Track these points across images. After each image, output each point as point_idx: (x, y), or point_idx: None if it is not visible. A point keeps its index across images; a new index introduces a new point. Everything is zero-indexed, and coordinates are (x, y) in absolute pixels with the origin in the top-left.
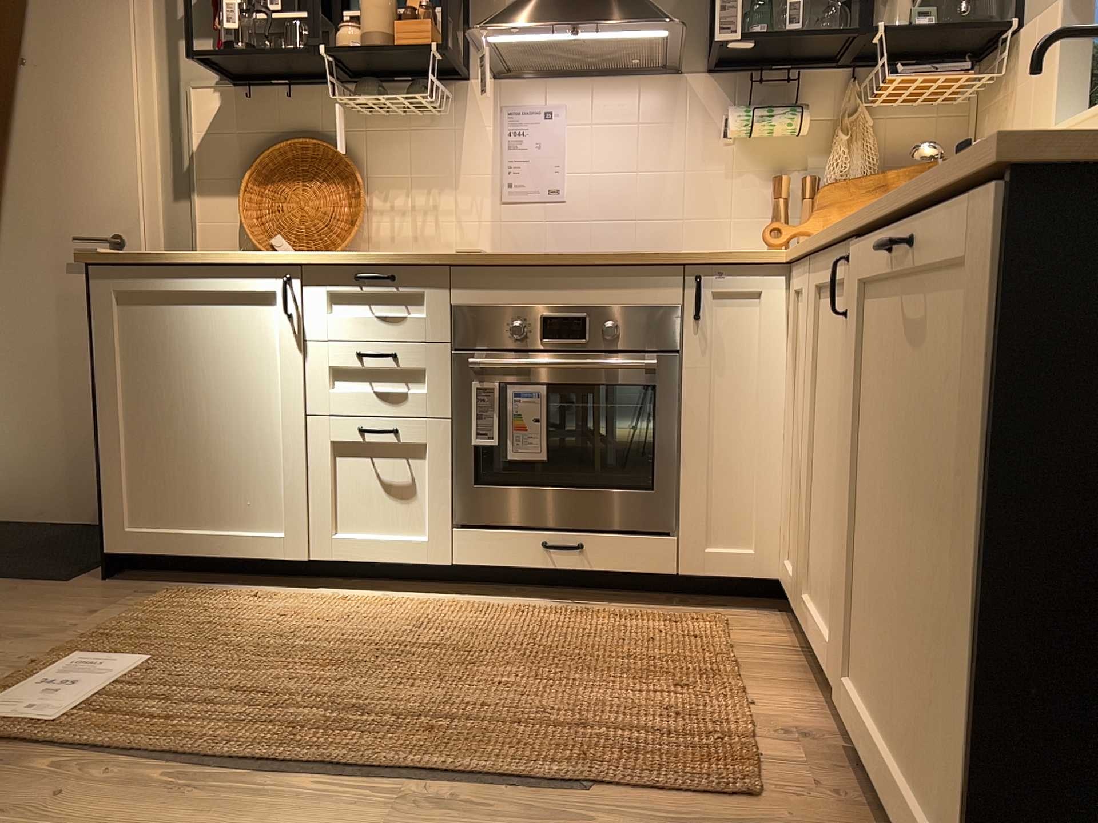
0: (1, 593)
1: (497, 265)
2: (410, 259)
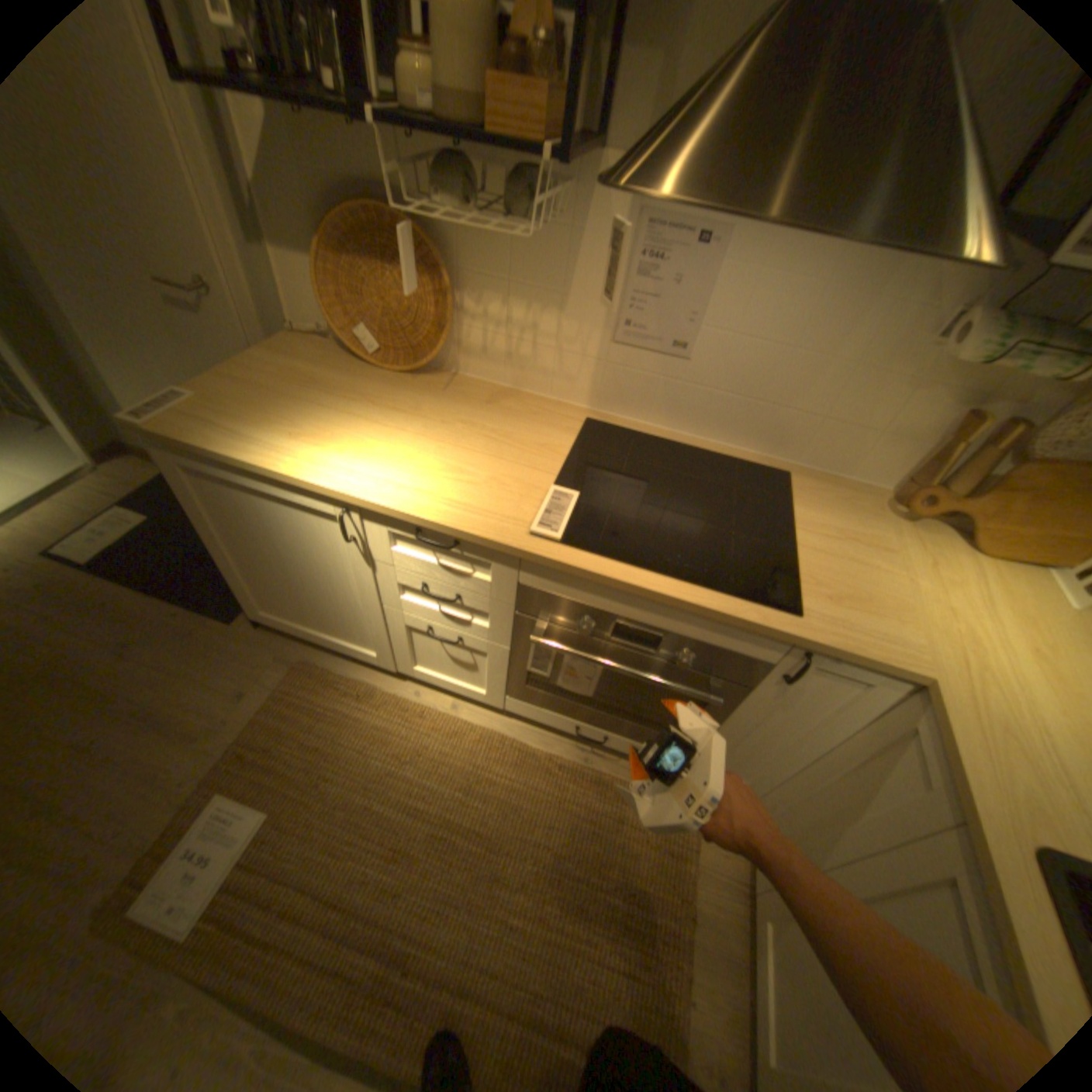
0: (181, 639)
1: (575, 574)
2: (477, 541)
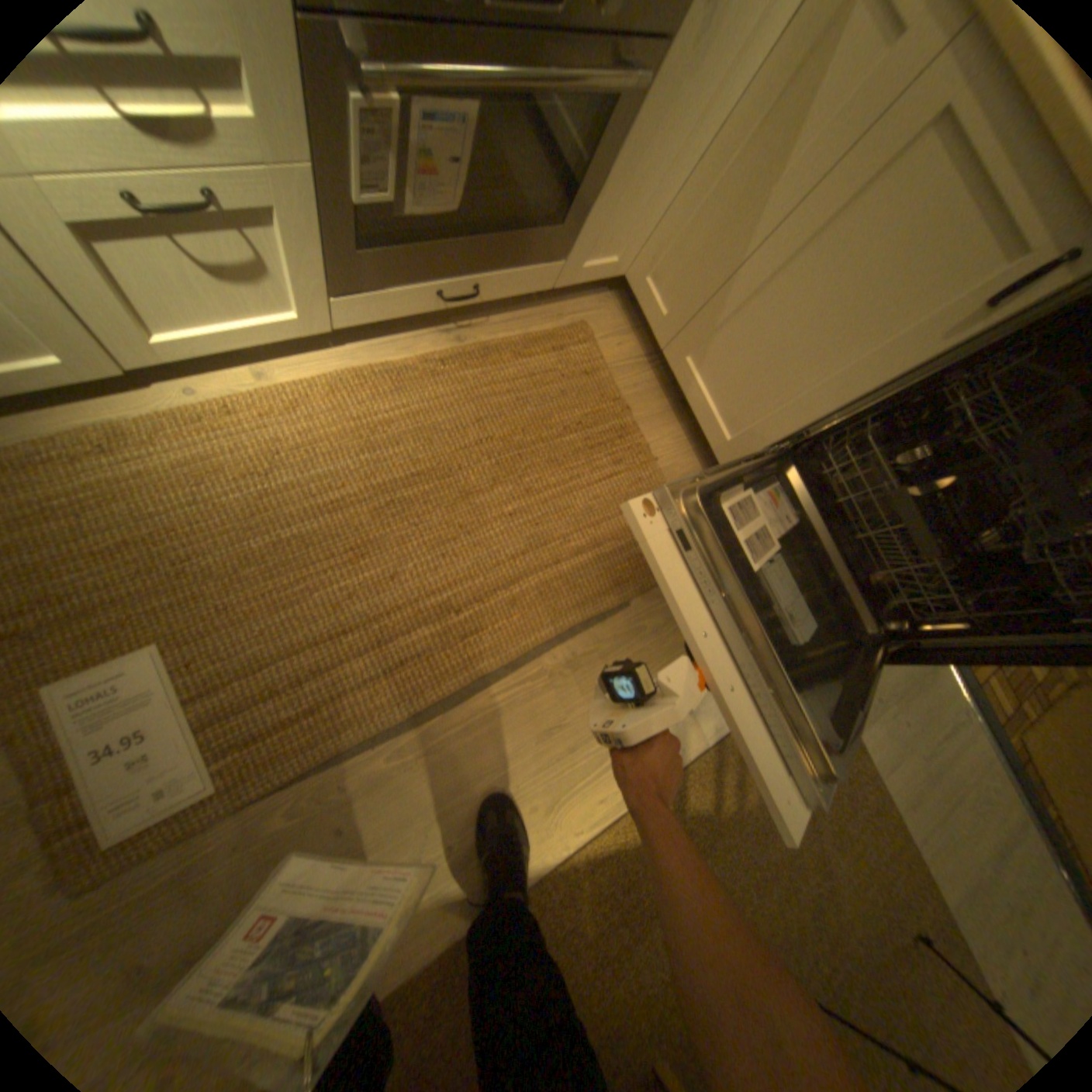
0: None
1: None
2: None
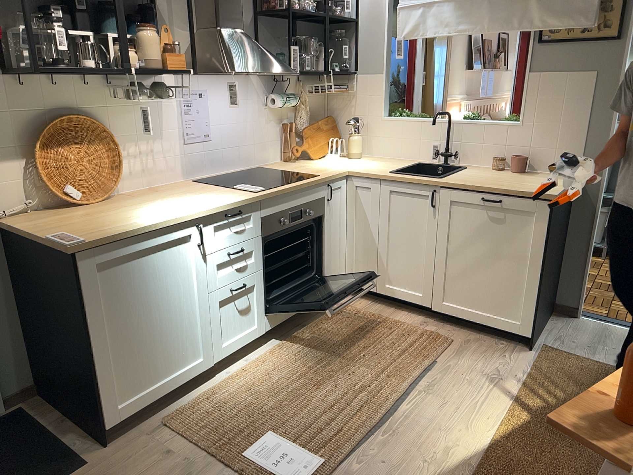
0: None
1: (276, 195)
2: (248, 201)
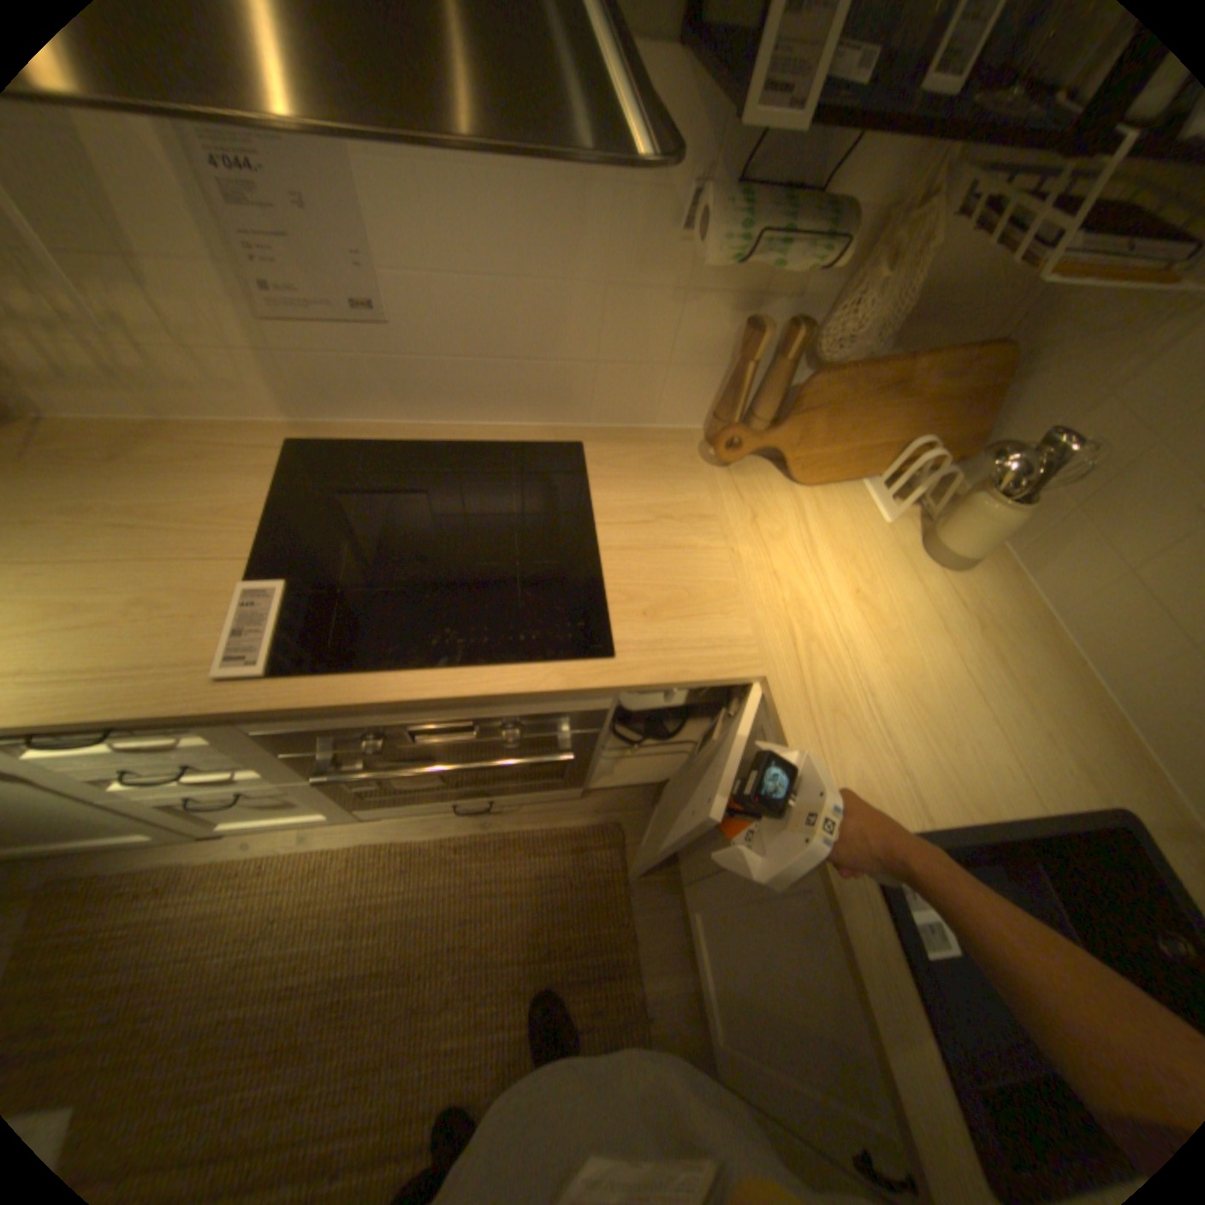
0: None
1: (308, 711)
2: (129, 724)
